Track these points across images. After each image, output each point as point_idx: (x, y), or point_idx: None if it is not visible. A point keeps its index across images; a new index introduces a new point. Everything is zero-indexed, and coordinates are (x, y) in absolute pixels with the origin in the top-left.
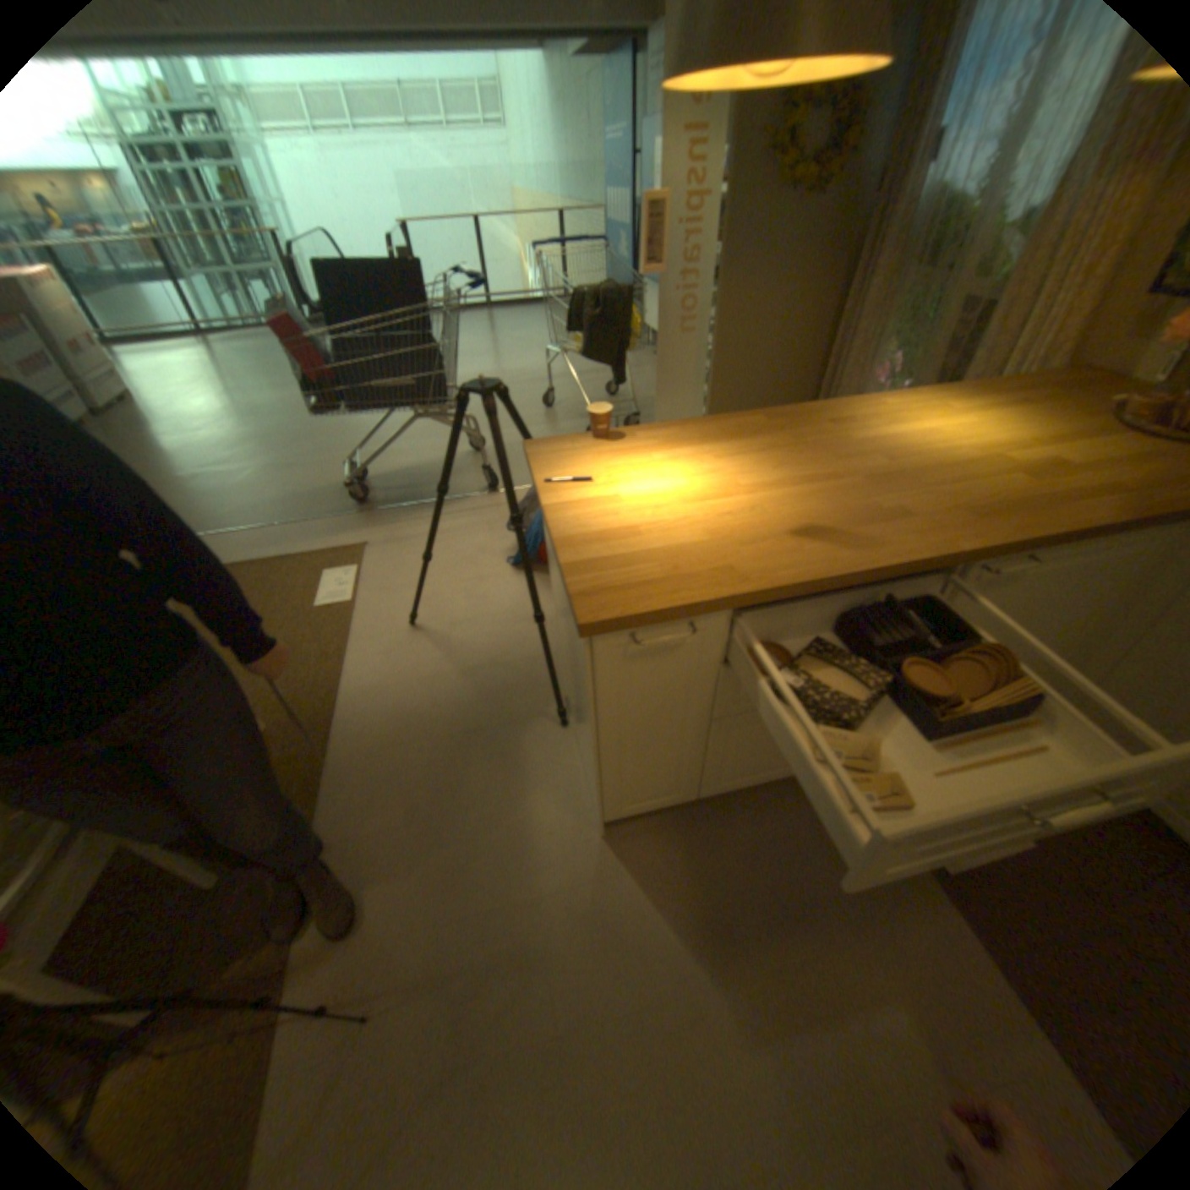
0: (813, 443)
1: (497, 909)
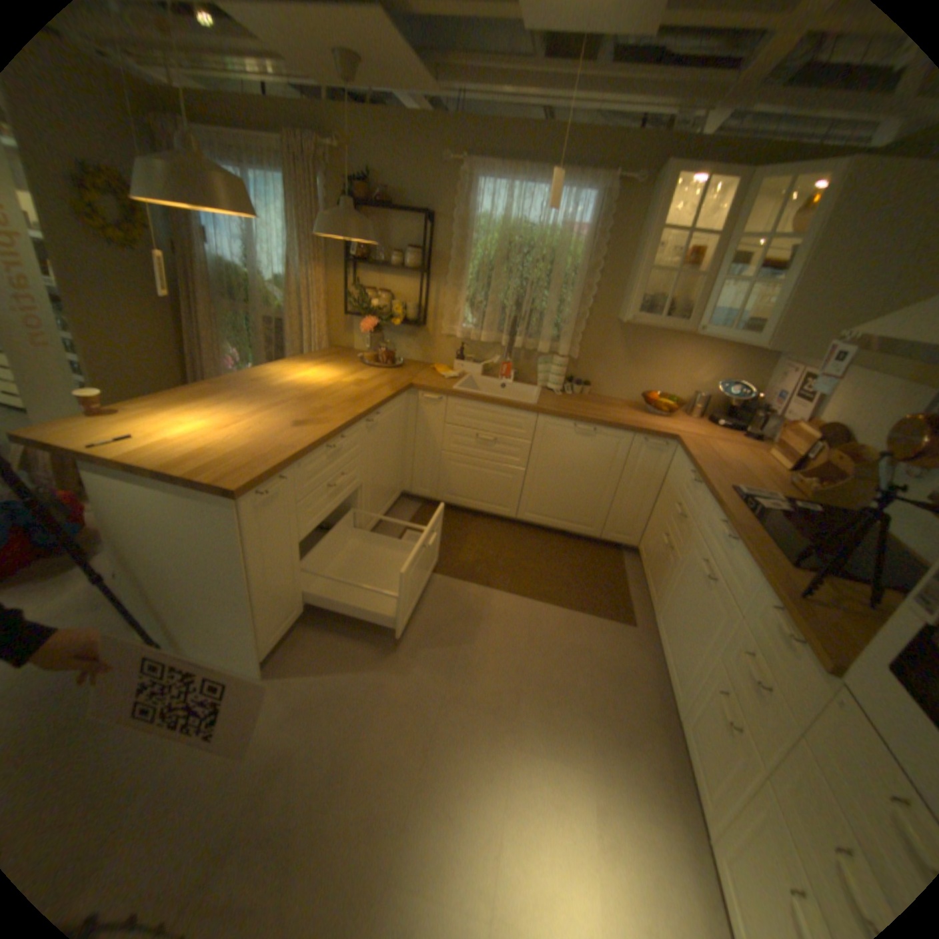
0: (255, 392)
1: (223, 776)
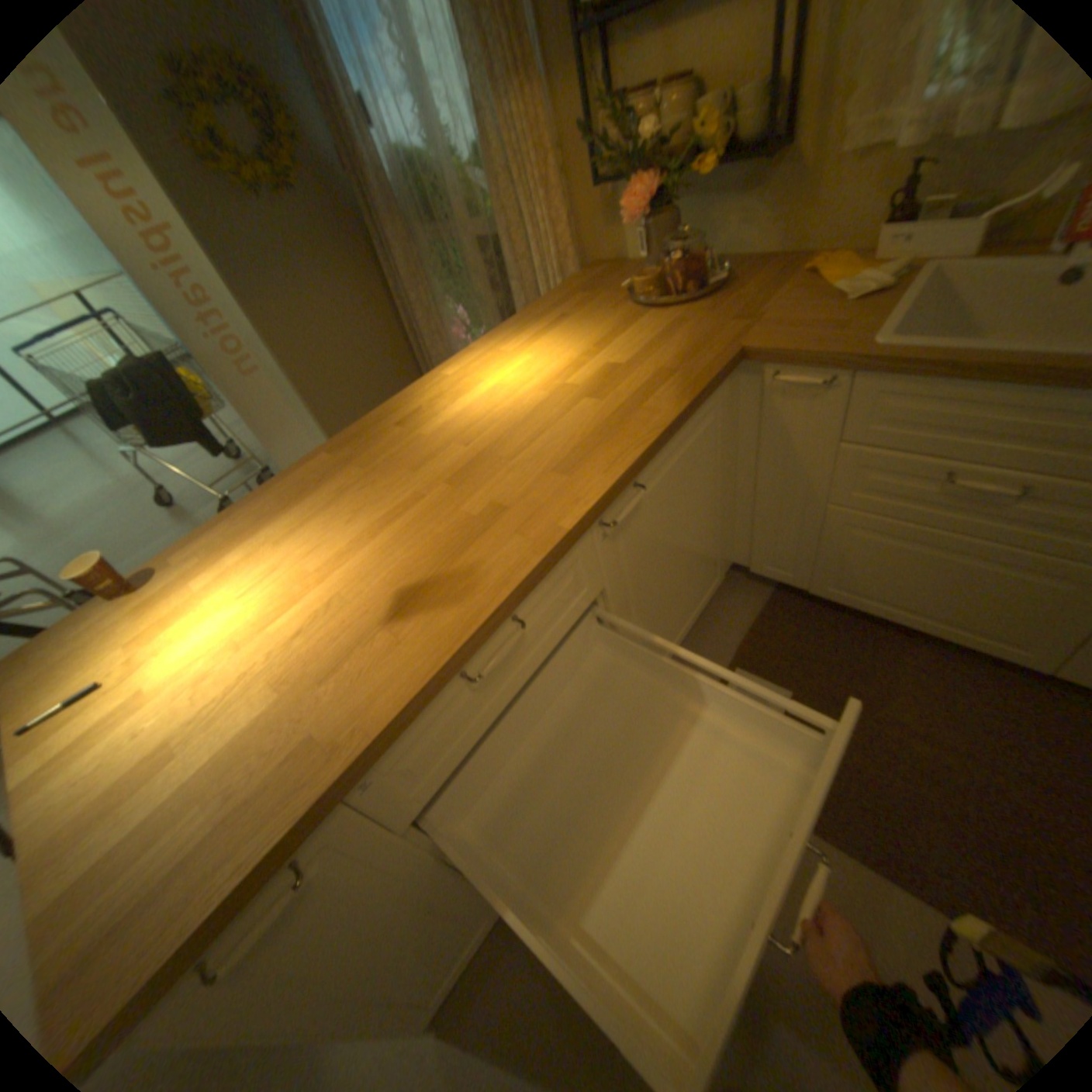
0: (384, 462)
1: None
